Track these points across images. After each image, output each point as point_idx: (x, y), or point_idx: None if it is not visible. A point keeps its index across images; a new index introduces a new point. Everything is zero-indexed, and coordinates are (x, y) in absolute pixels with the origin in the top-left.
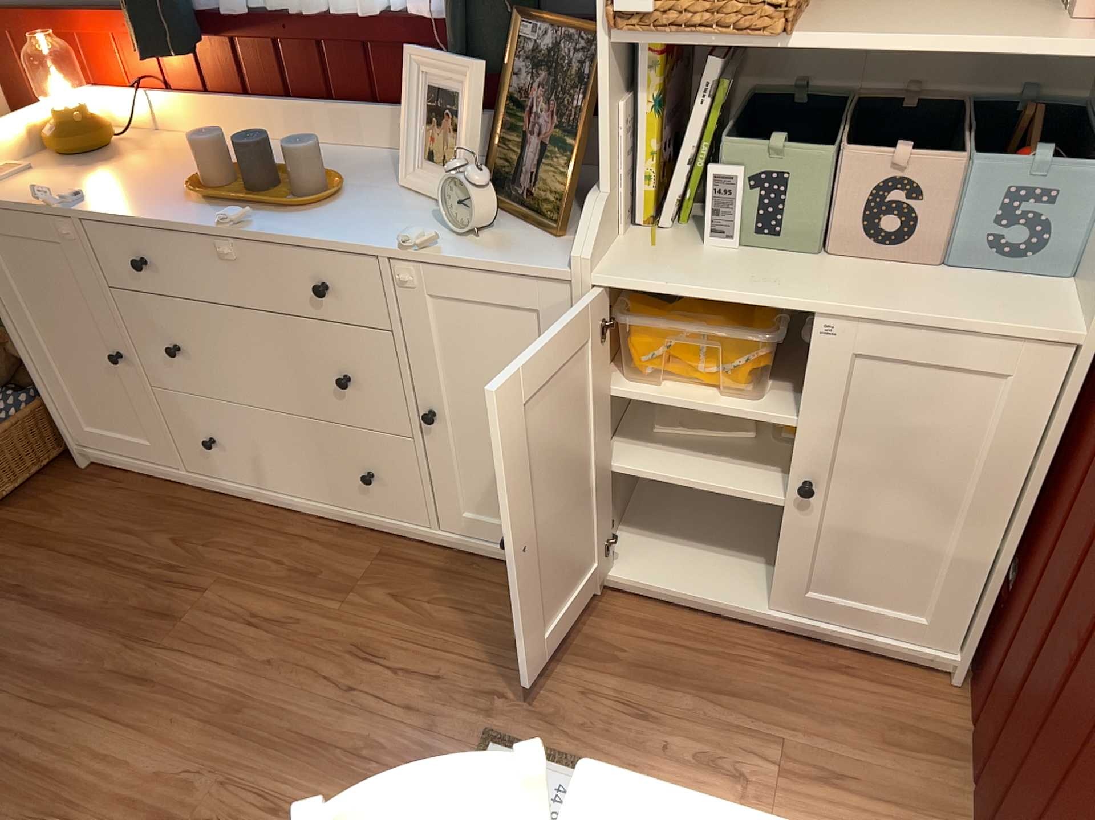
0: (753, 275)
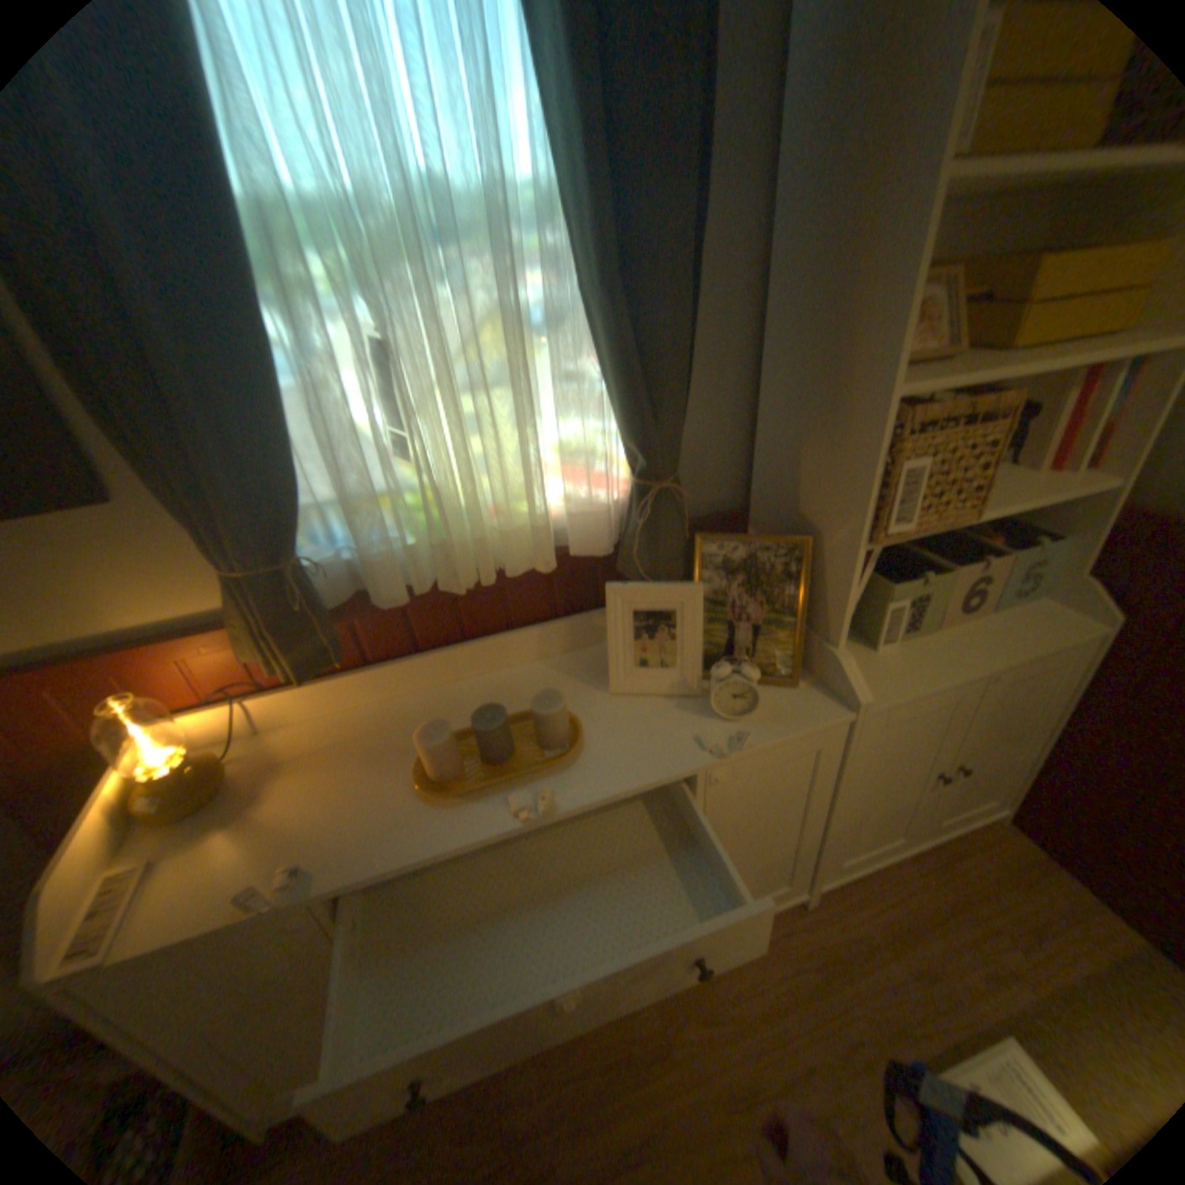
0: (936, 658)
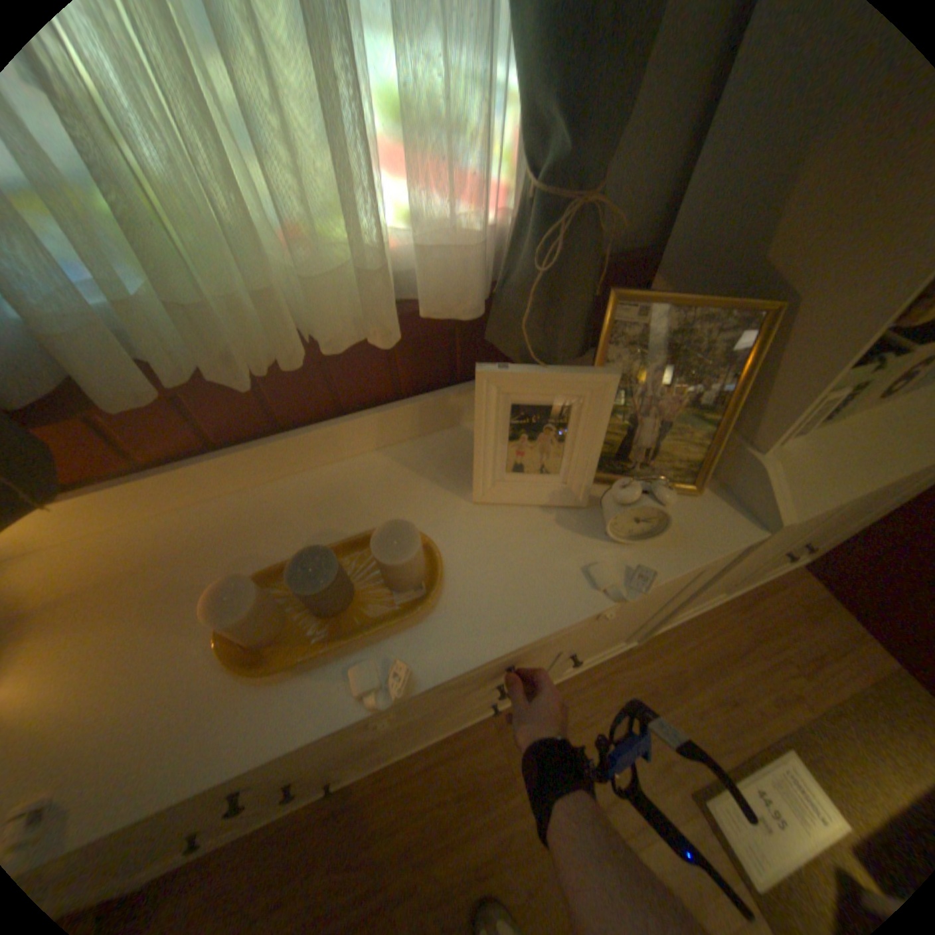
0: (850, 455)
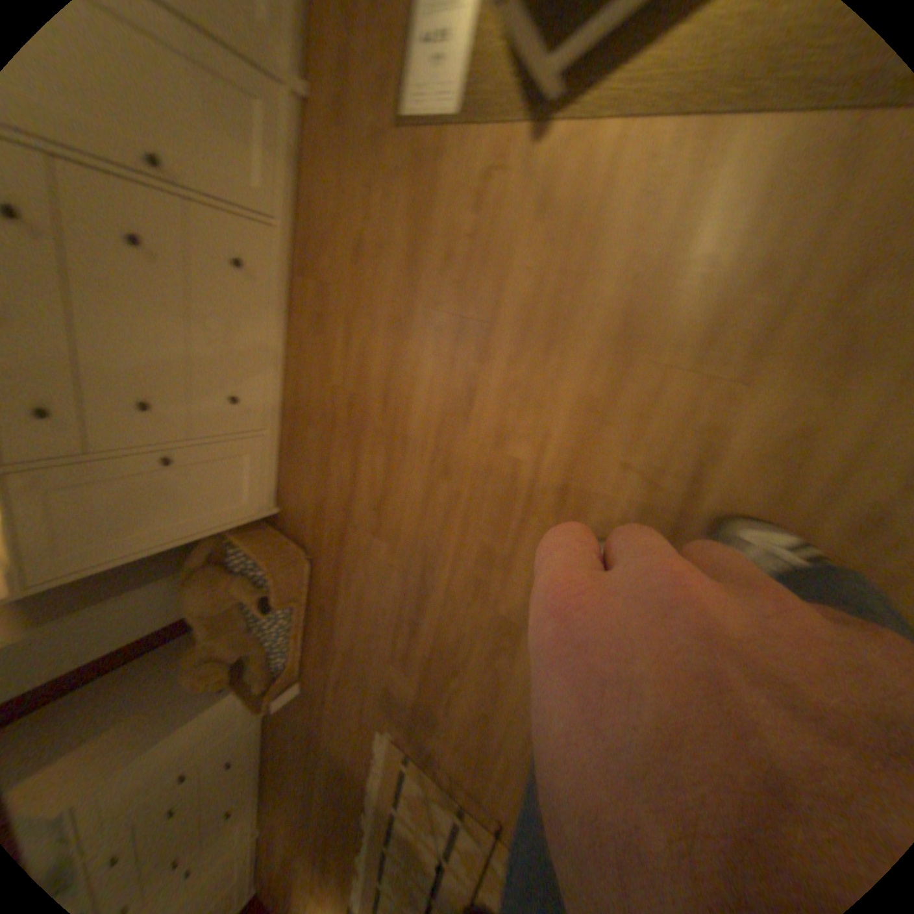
0: None
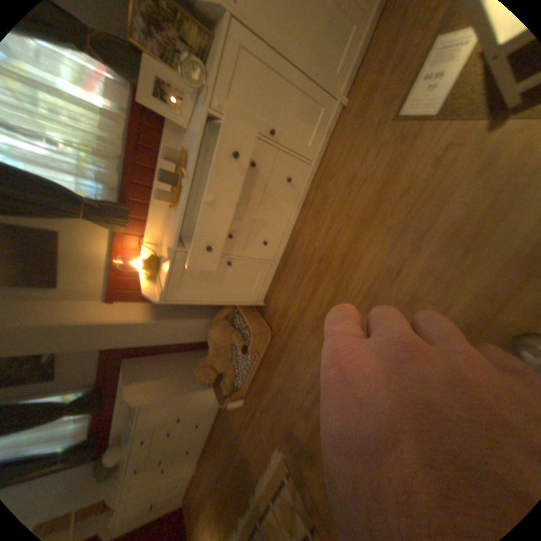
0: None
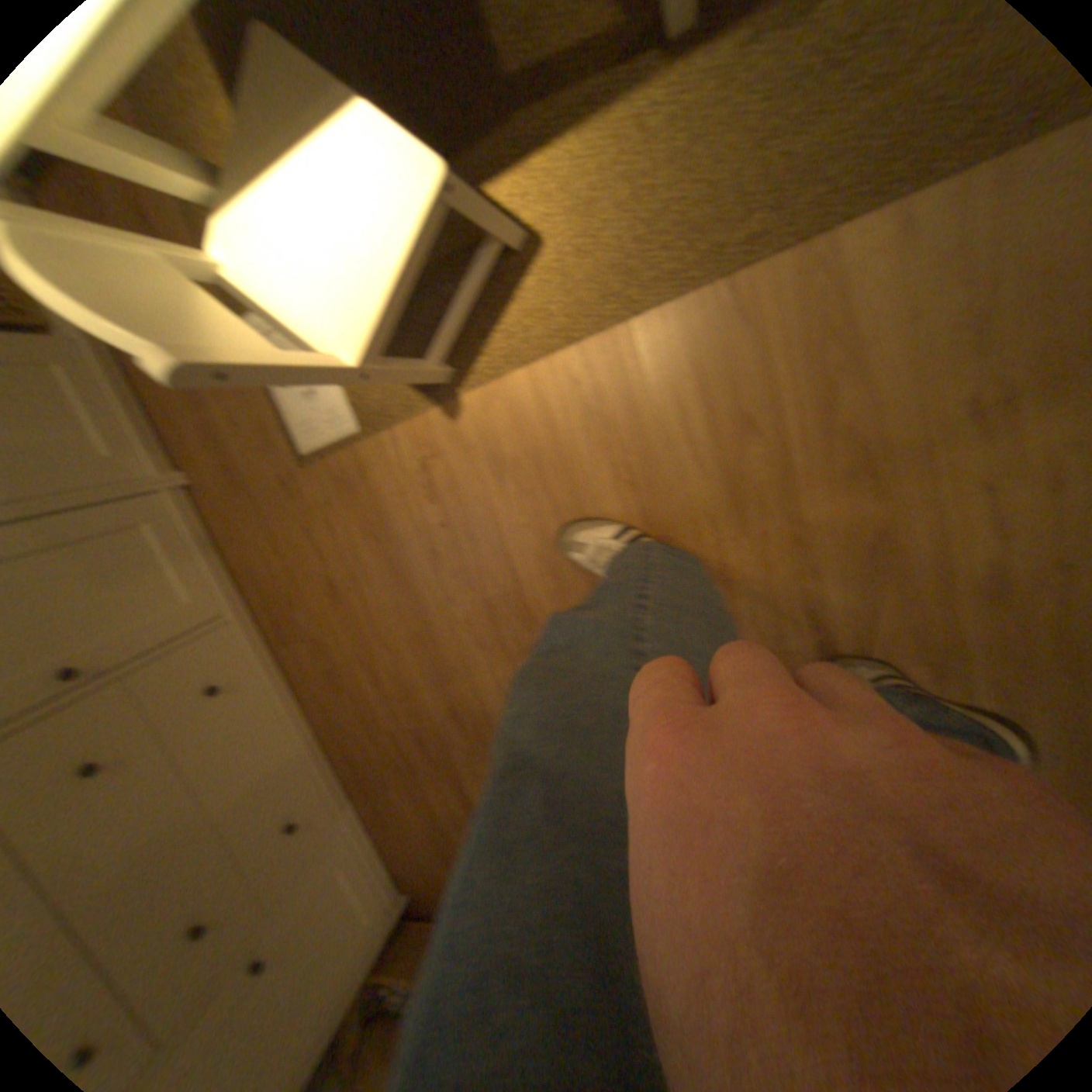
0: None
